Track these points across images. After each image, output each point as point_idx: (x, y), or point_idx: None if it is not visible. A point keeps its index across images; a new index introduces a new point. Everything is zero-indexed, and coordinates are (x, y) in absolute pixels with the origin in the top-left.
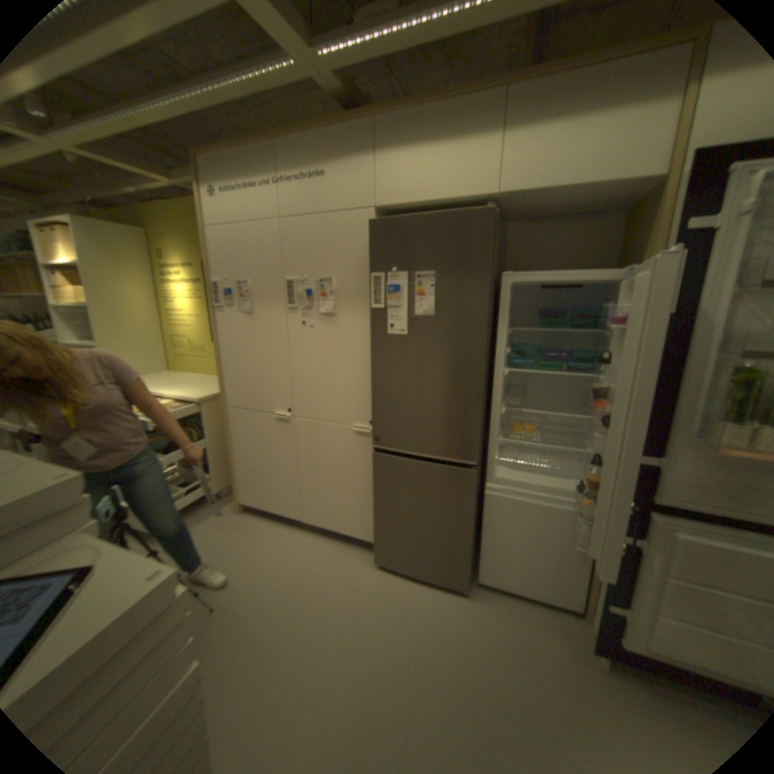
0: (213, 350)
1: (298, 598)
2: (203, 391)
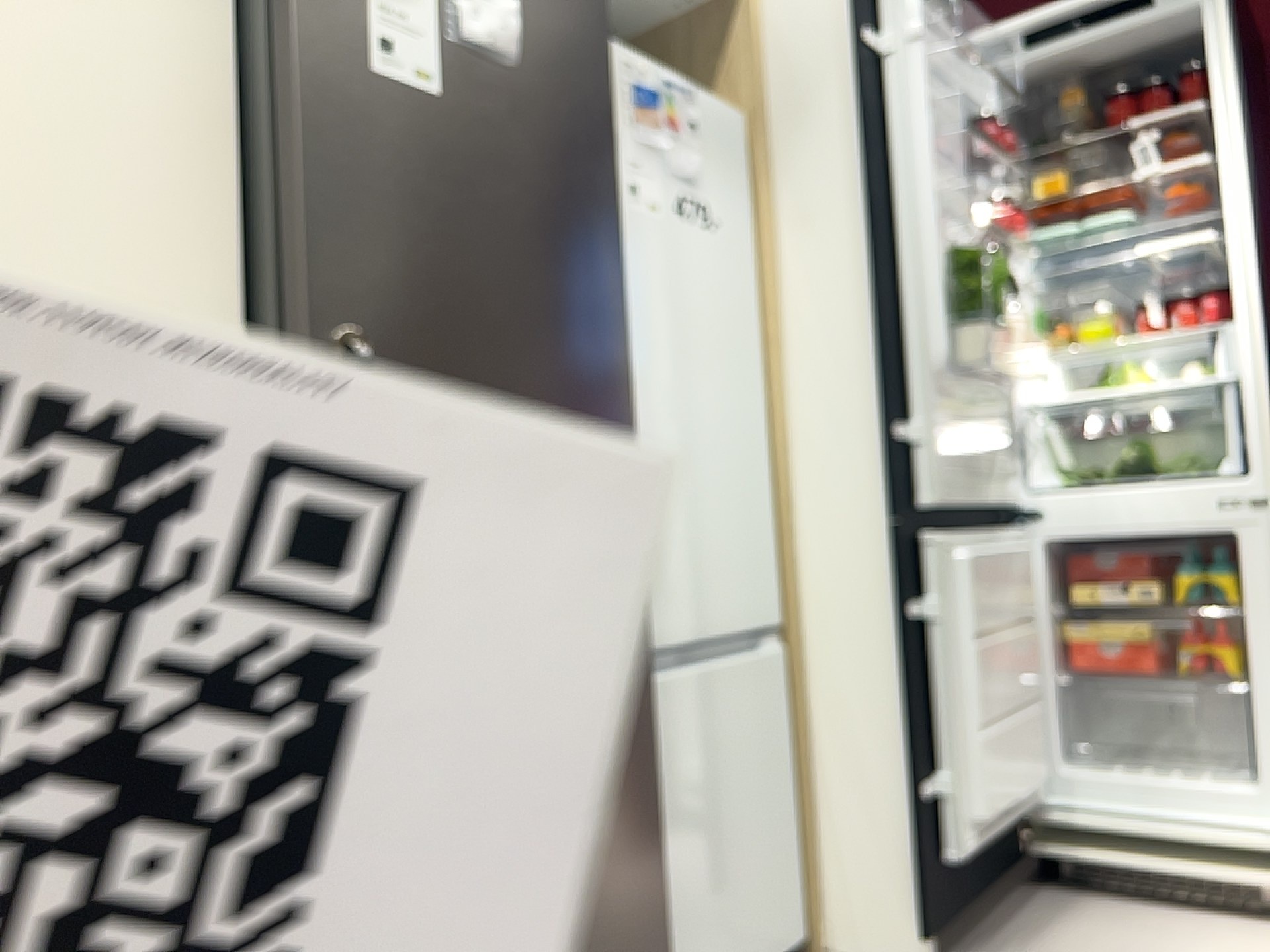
0: None
1: None
2: None
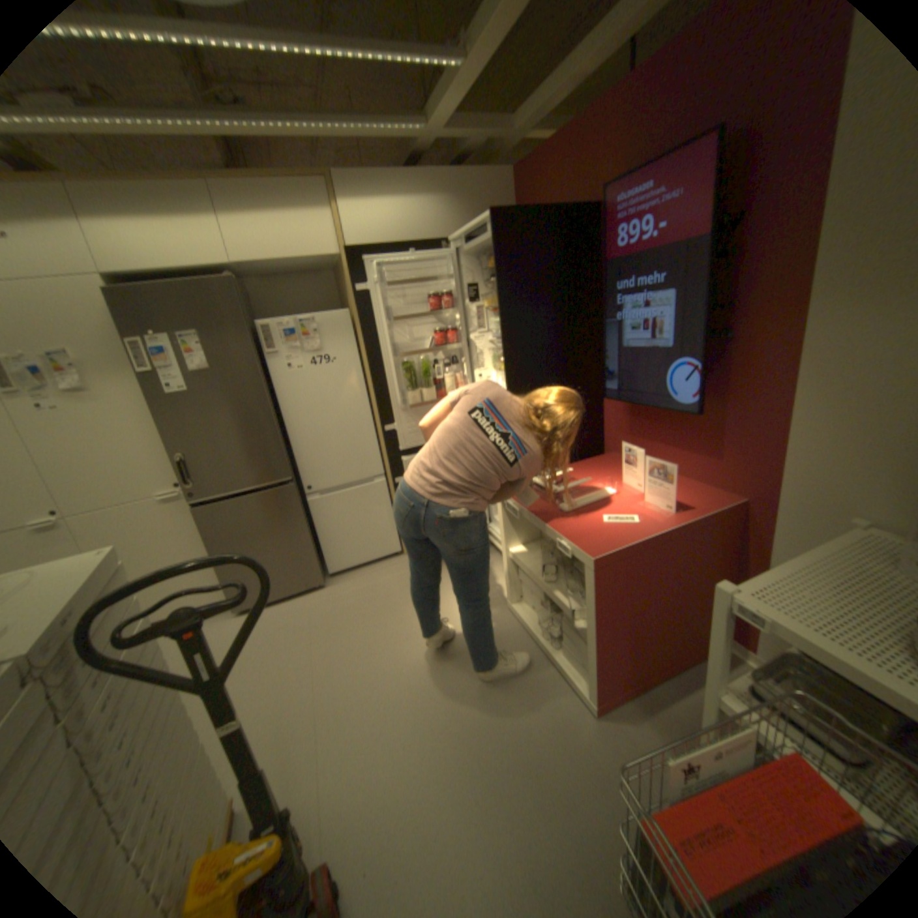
0: None
1: None
2: None
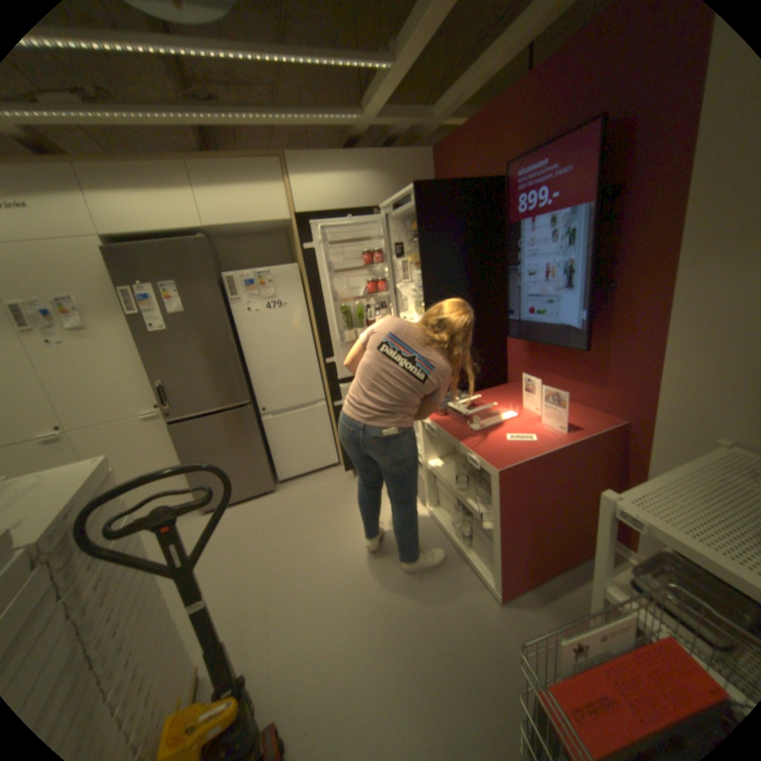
0: None
1: None
2: None
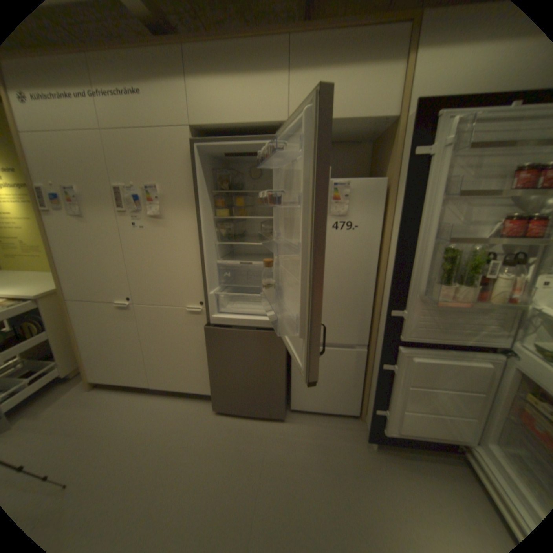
0: (46, 250)
1: (151, 453)
2: (41, 288)
